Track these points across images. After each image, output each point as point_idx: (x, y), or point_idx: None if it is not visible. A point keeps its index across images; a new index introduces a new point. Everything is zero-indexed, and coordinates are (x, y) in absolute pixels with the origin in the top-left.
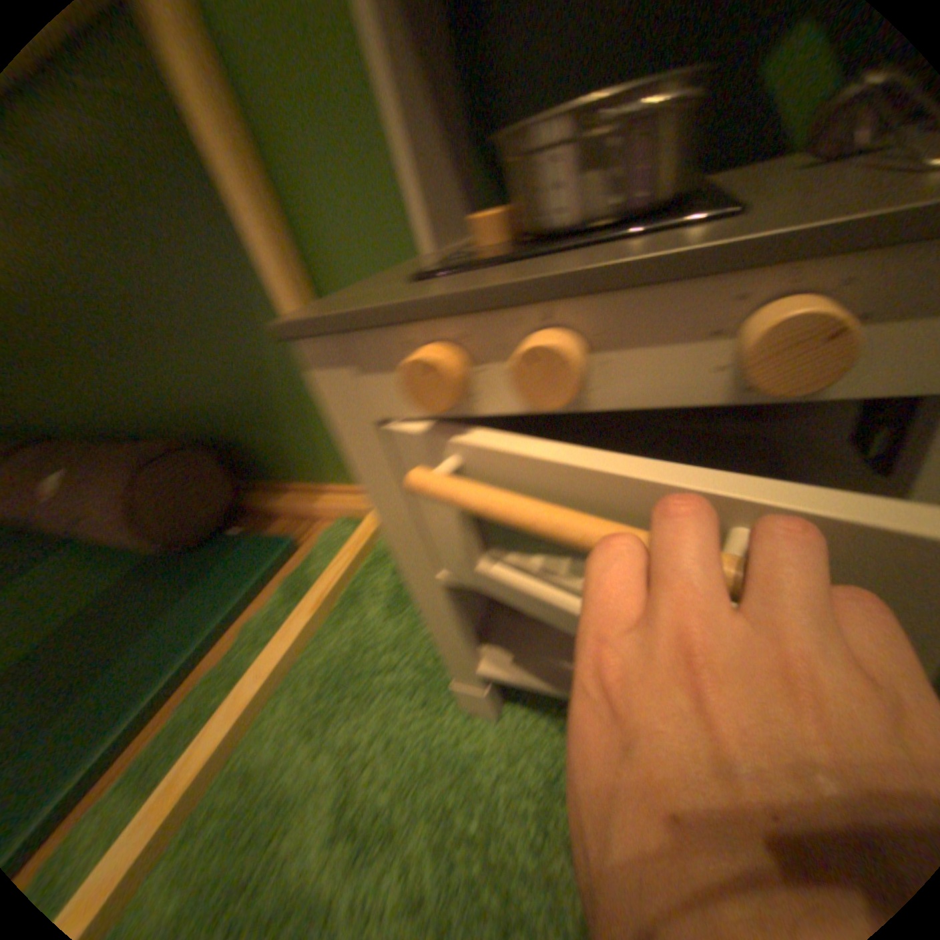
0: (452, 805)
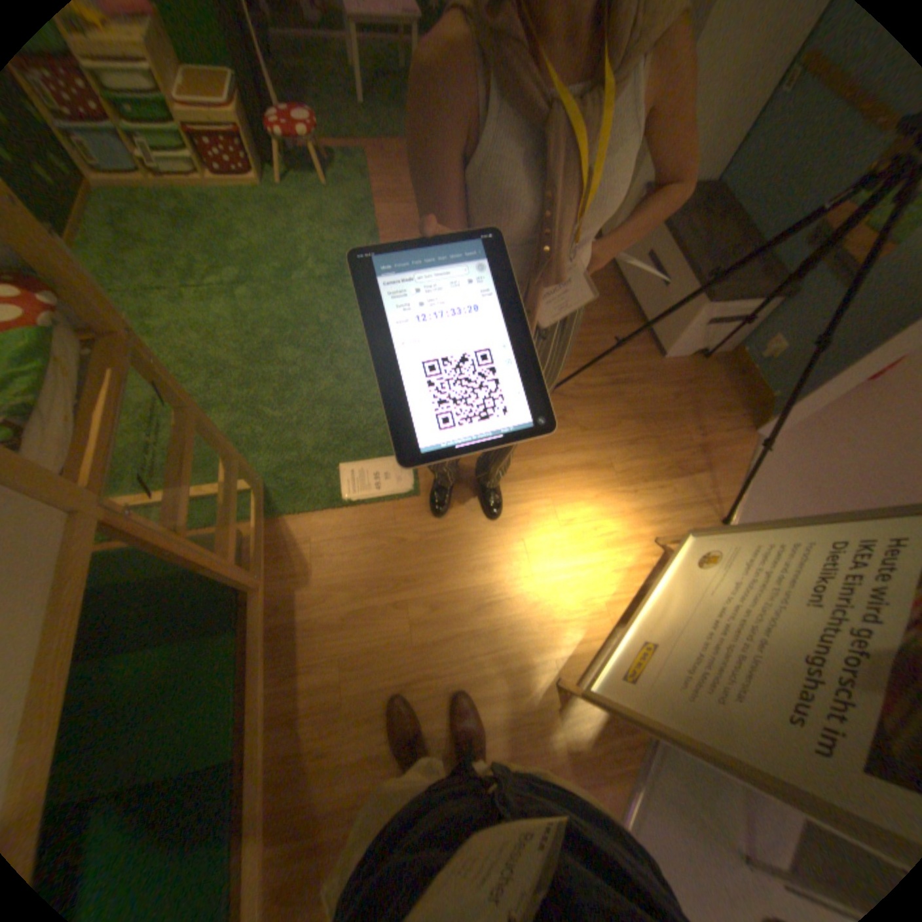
0: (127, 435)
